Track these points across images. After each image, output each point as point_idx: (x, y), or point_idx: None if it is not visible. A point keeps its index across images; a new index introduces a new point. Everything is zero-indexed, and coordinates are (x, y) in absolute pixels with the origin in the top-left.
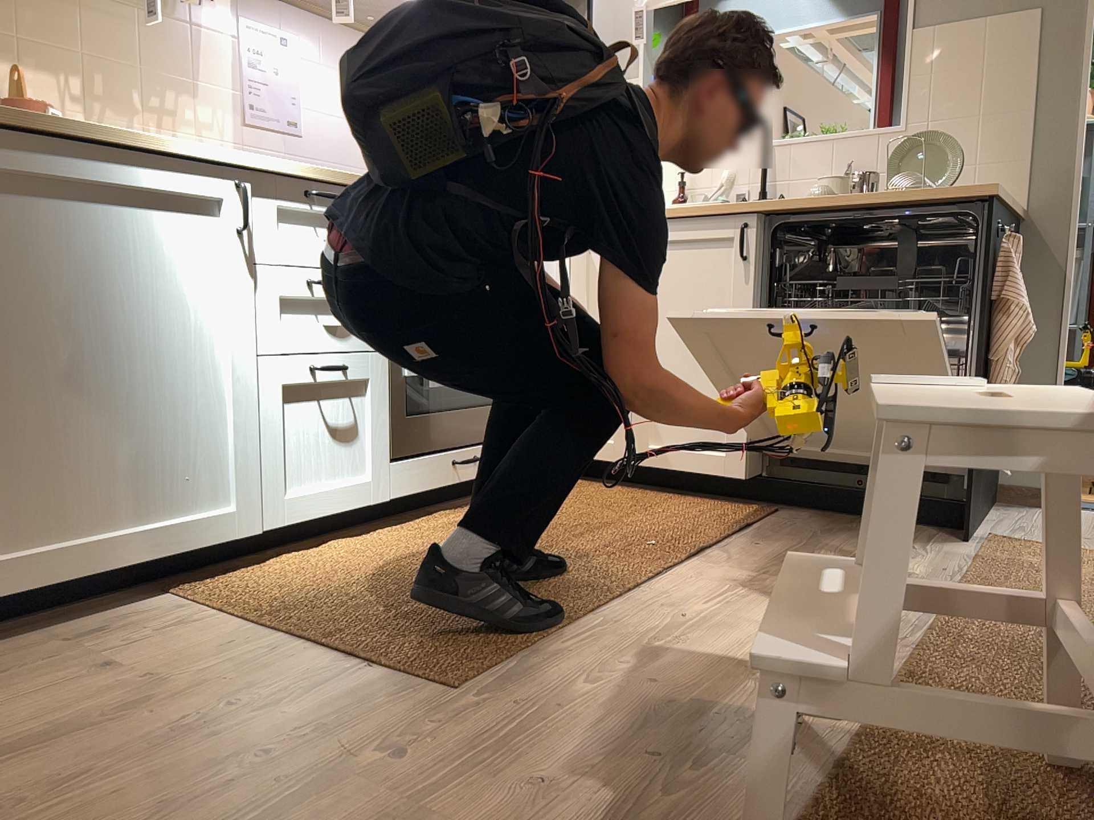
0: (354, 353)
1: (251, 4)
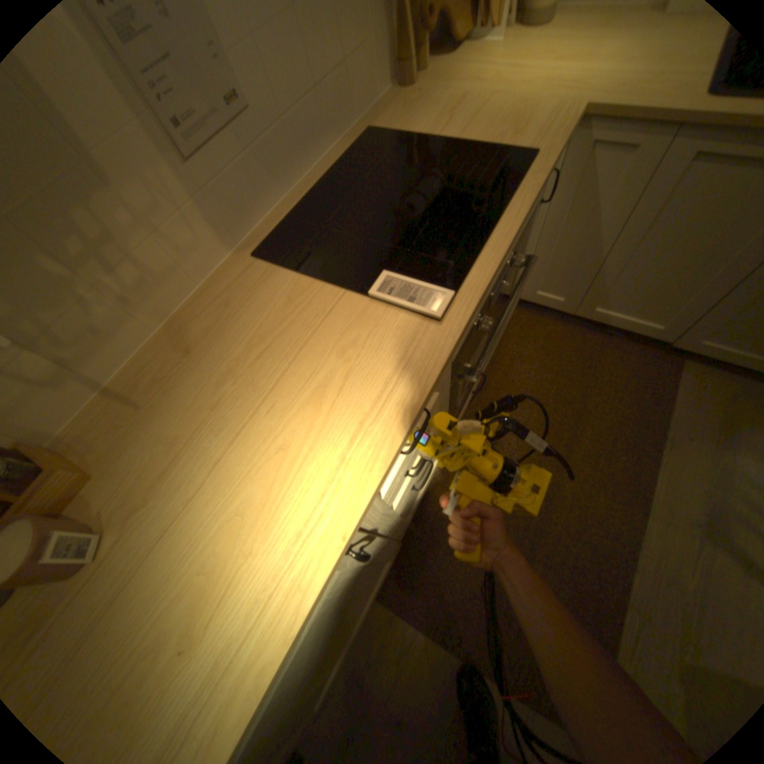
0: None
1: None
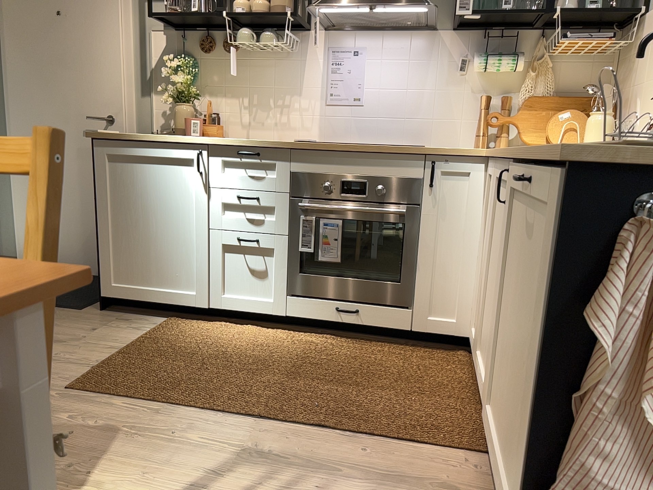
0: (264, 234)
1: (334, 35)
